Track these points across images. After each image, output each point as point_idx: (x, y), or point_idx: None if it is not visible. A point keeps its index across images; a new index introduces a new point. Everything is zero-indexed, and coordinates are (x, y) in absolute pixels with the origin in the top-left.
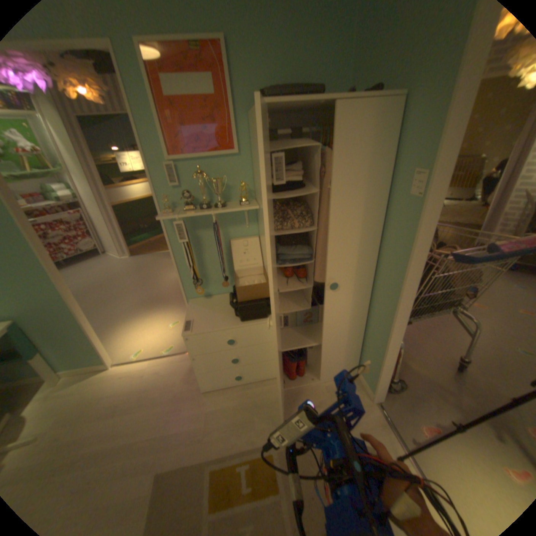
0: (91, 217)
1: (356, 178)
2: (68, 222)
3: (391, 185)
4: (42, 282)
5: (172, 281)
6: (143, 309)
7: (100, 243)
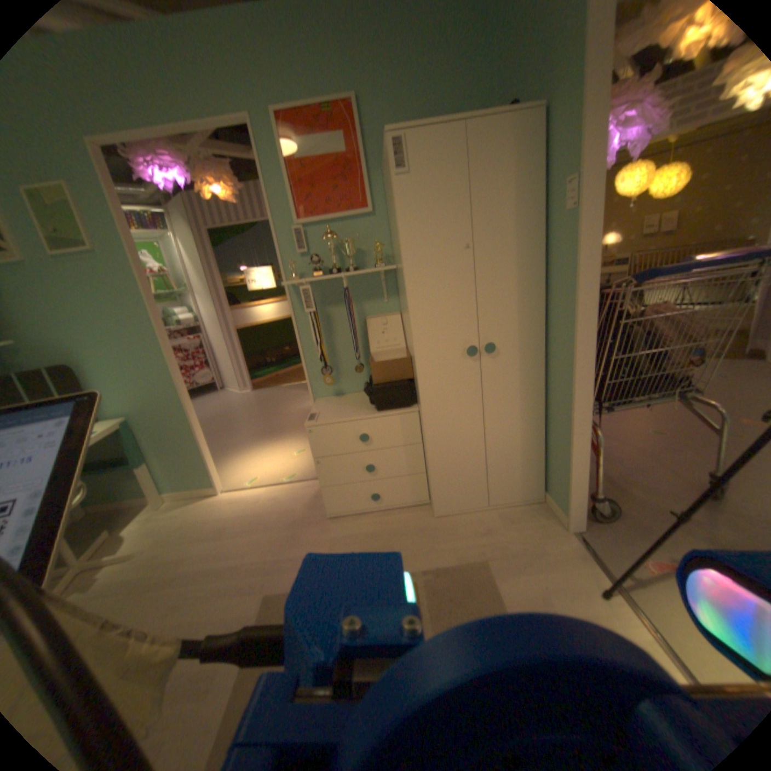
0: (212, 345)
1: (499, 205)
2: (187, 350)
3: (547, 211)
4: (160, 372)
5: (301, 412)
6: (263, 439)
7: (220, 377)
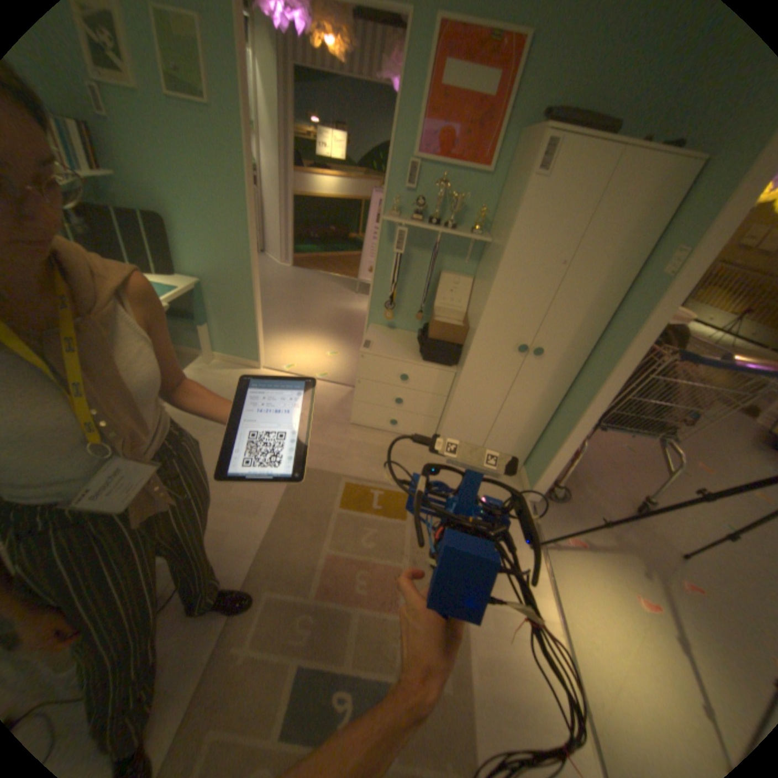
0: (264, 203)
1: (611, 238)
2: None
3: (648, 259)
4: (242, 250)
5: (338, 311)
6: (301, 327)
7: (264, 239)
